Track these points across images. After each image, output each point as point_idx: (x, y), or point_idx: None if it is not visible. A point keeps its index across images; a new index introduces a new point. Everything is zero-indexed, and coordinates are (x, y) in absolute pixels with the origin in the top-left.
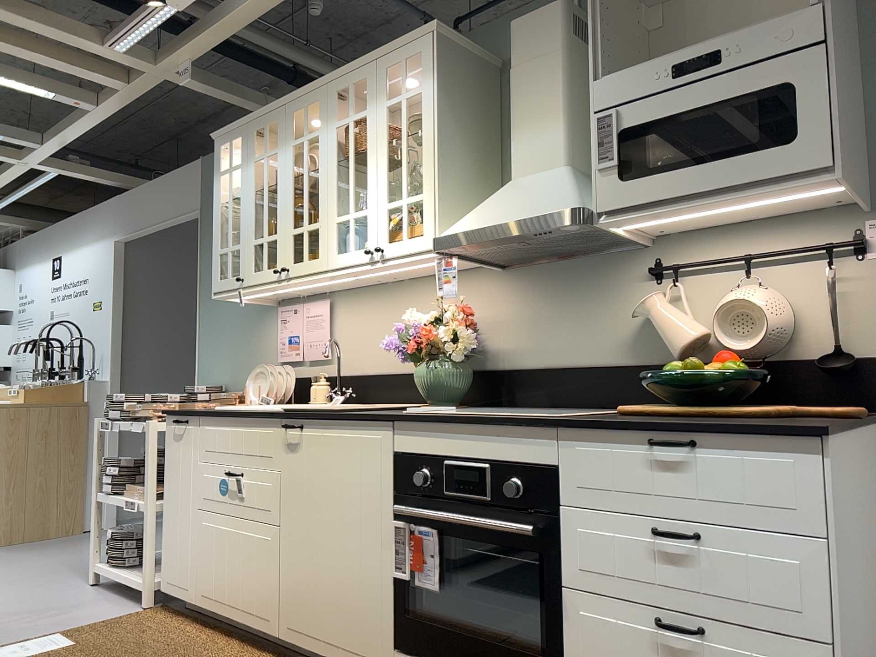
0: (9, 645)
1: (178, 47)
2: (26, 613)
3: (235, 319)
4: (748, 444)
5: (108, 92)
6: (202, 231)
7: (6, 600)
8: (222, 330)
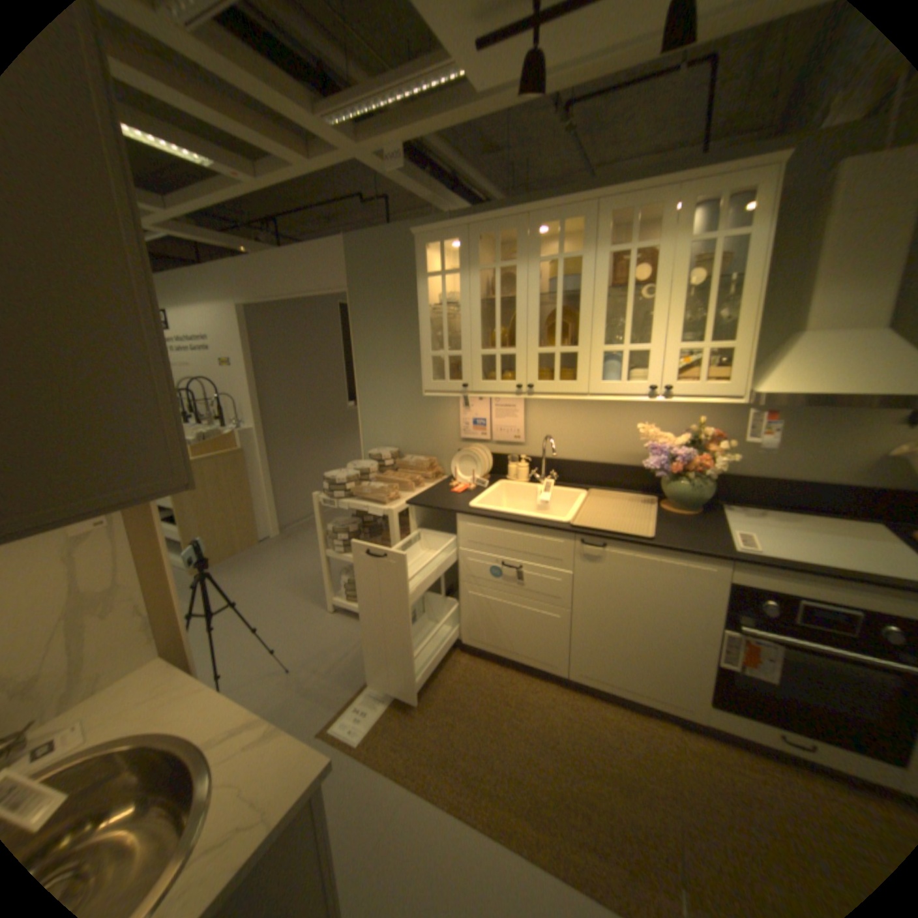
0: (340, 709)
1: (391, 121)
2: (312, 661)
3: (403, 396)
4: None
5: (265, 161)
6: (351, 311)
7: (279, 646)
8: (387, 403)
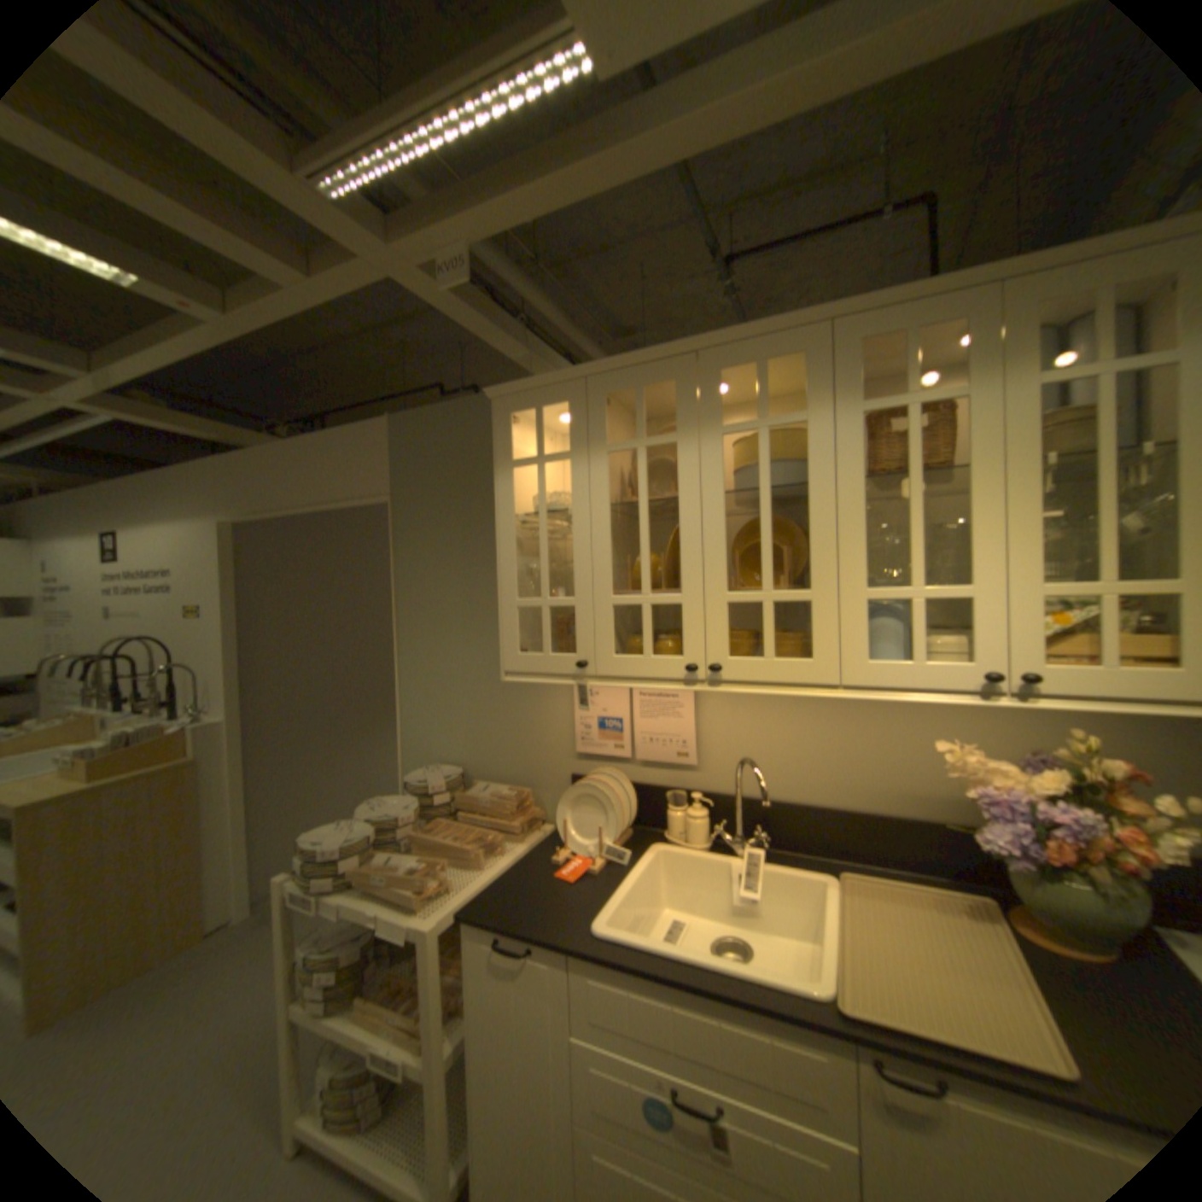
0: None
1: (447, 202)
2: None
3: (475, 672)
4: None
5: (243, 286)
6: (394, 529)
7: None
8: (447, 683)
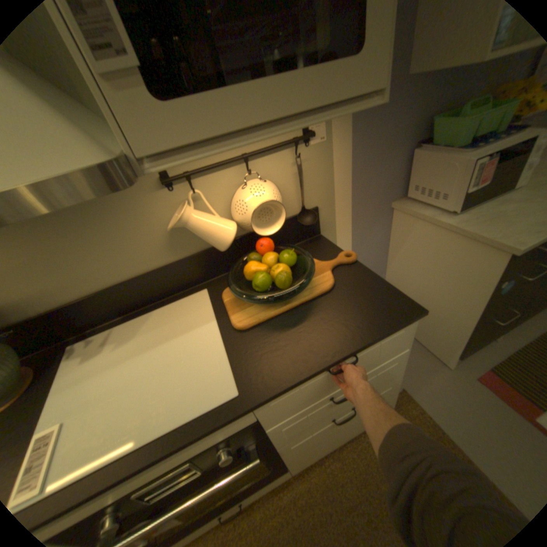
0: None
1: None
2: None
3: None
4: (384, 337)
5: None
6: None
7: None
8: None
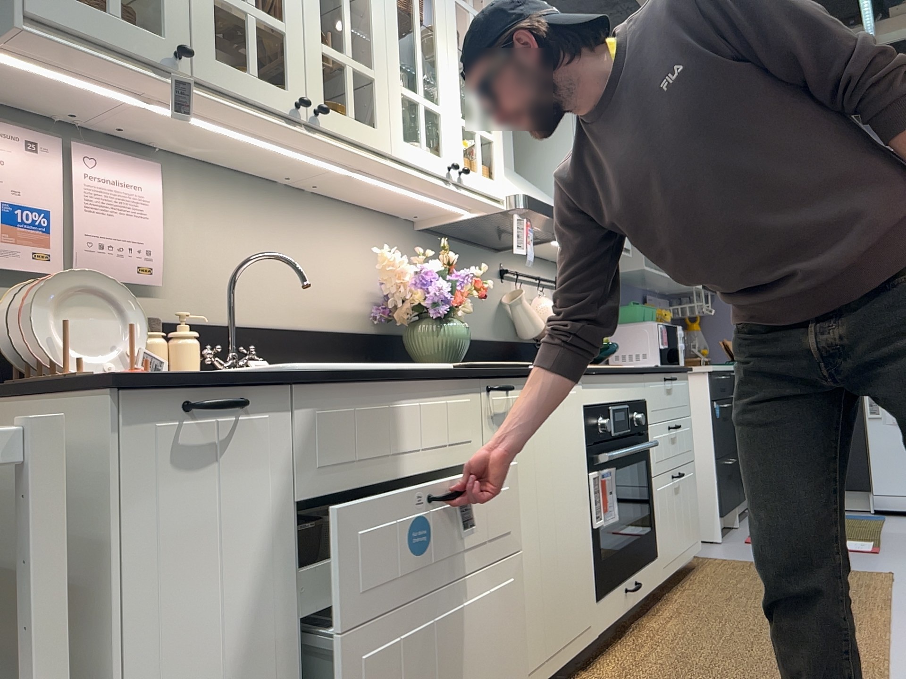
0: None
1: None
2: None
3: None
4: (680, 377)
5: None
6: None
7: None
8: None
